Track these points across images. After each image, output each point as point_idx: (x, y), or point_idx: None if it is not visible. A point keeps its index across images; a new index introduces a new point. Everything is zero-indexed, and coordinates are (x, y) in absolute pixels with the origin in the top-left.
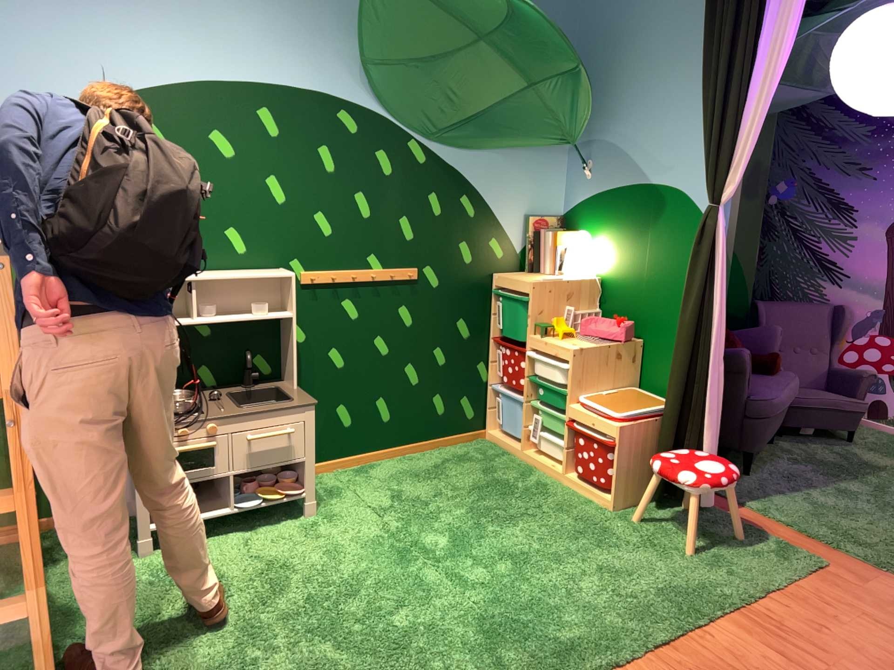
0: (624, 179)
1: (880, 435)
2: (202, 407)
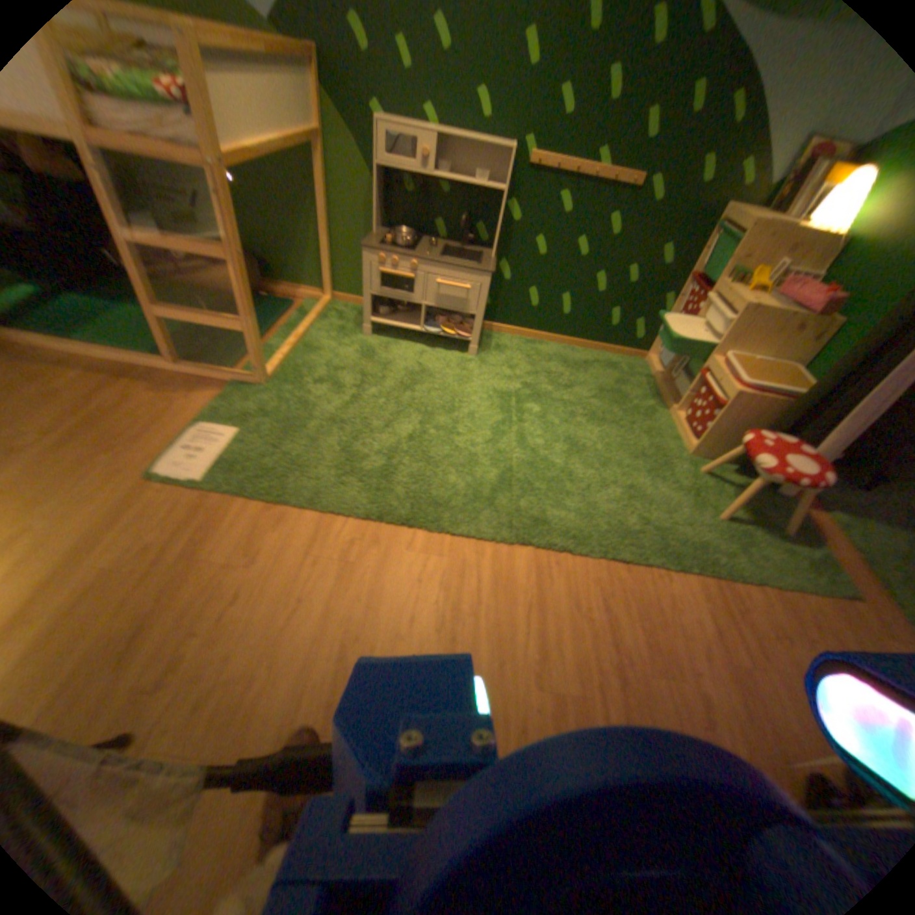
0: None
1: None
2: (415, 247)
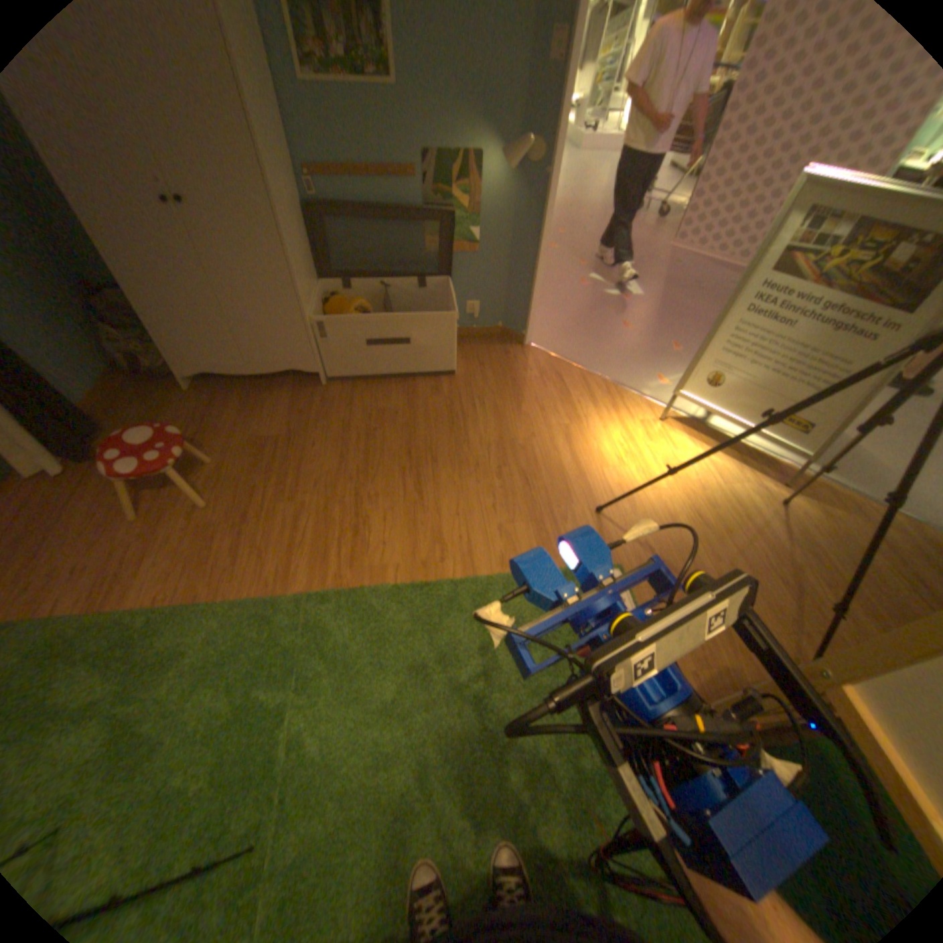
0: None
1: None
2: None
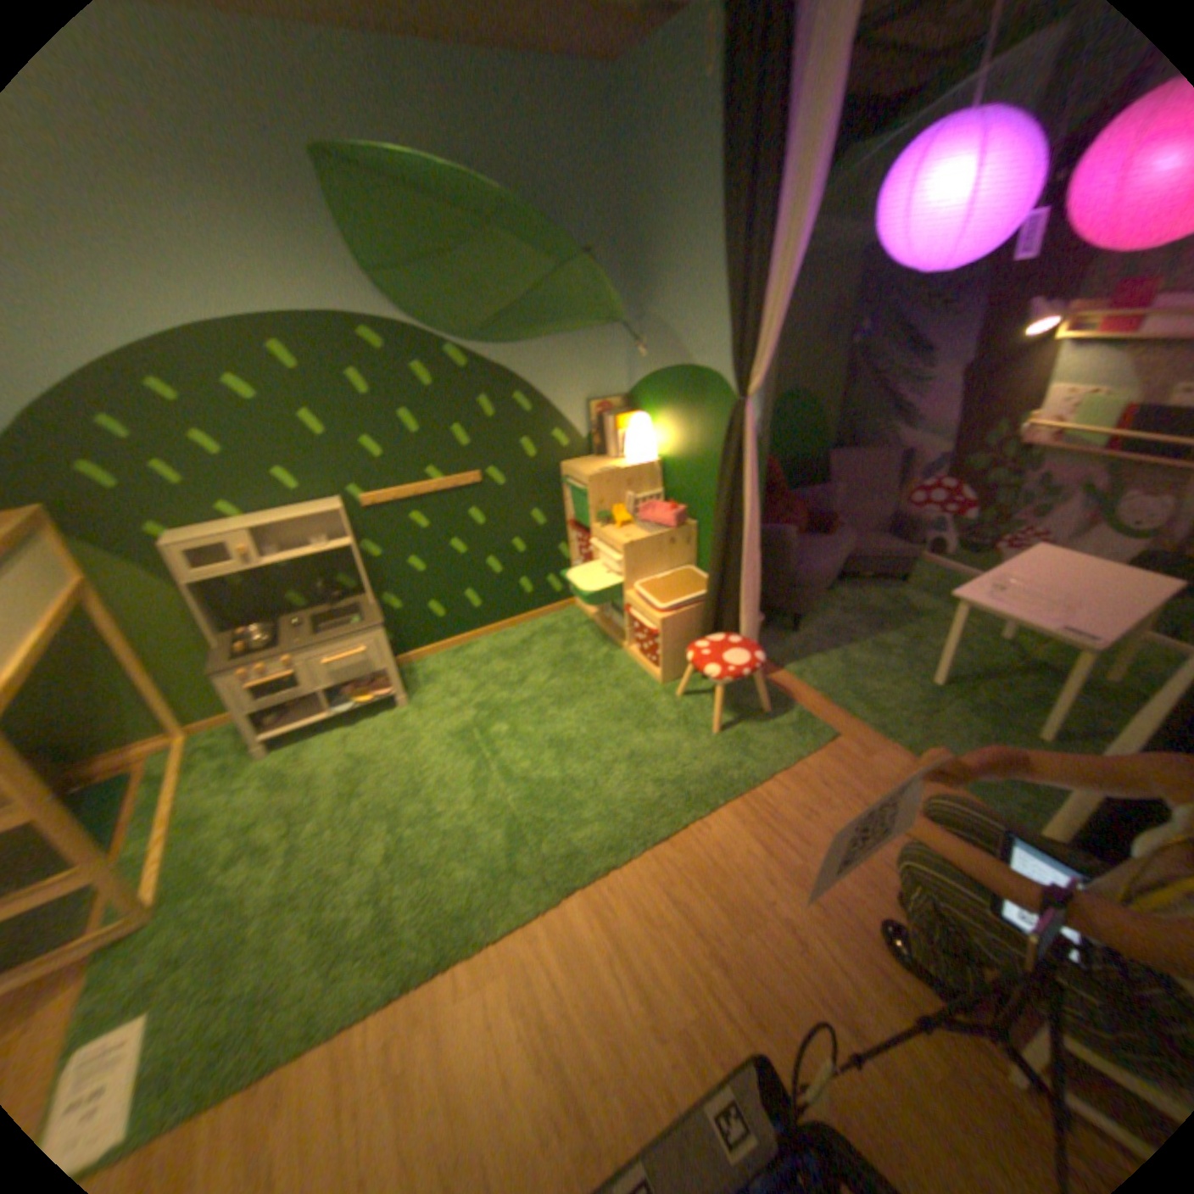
0: (674, 357)
1: (948, 576)
2: (277, 639)
